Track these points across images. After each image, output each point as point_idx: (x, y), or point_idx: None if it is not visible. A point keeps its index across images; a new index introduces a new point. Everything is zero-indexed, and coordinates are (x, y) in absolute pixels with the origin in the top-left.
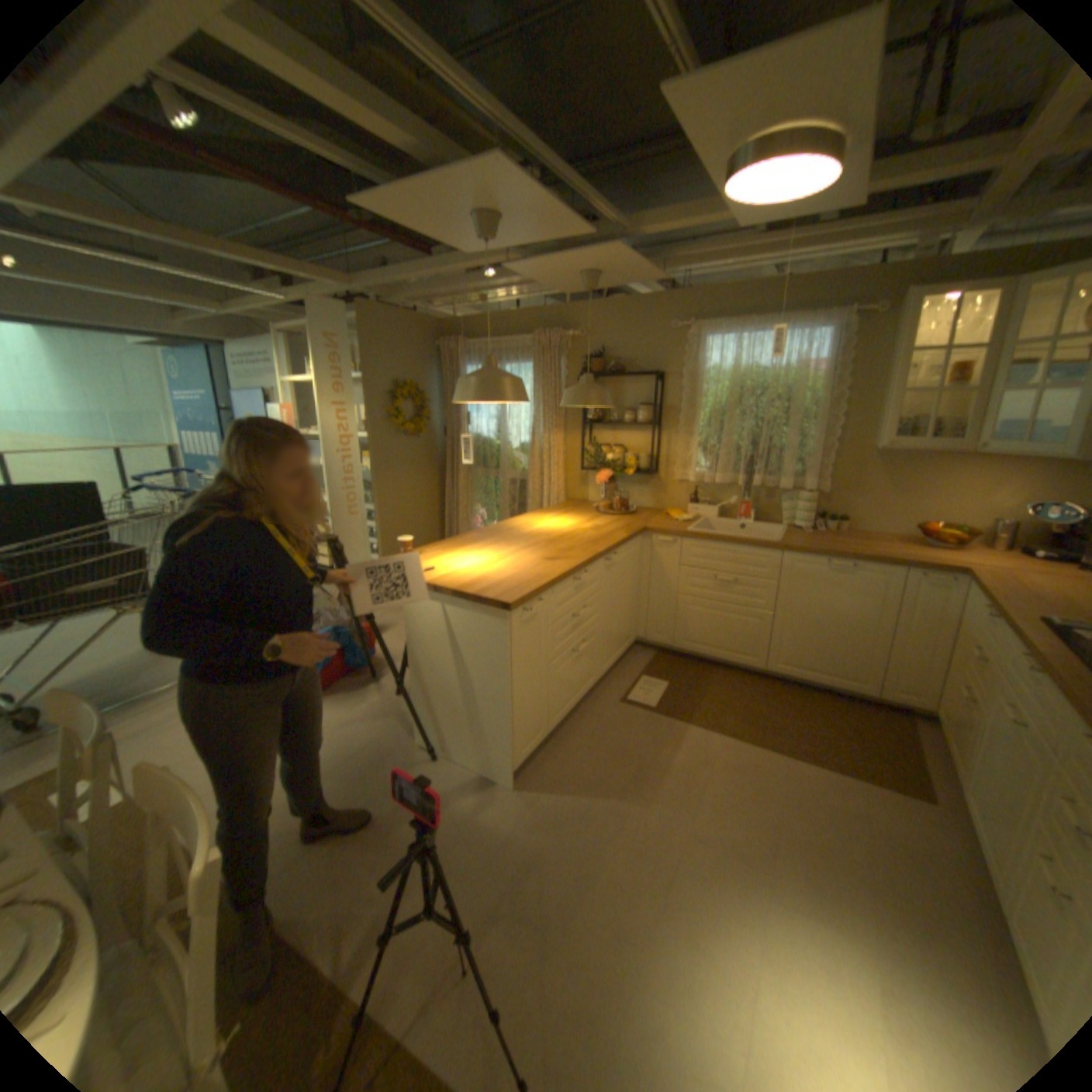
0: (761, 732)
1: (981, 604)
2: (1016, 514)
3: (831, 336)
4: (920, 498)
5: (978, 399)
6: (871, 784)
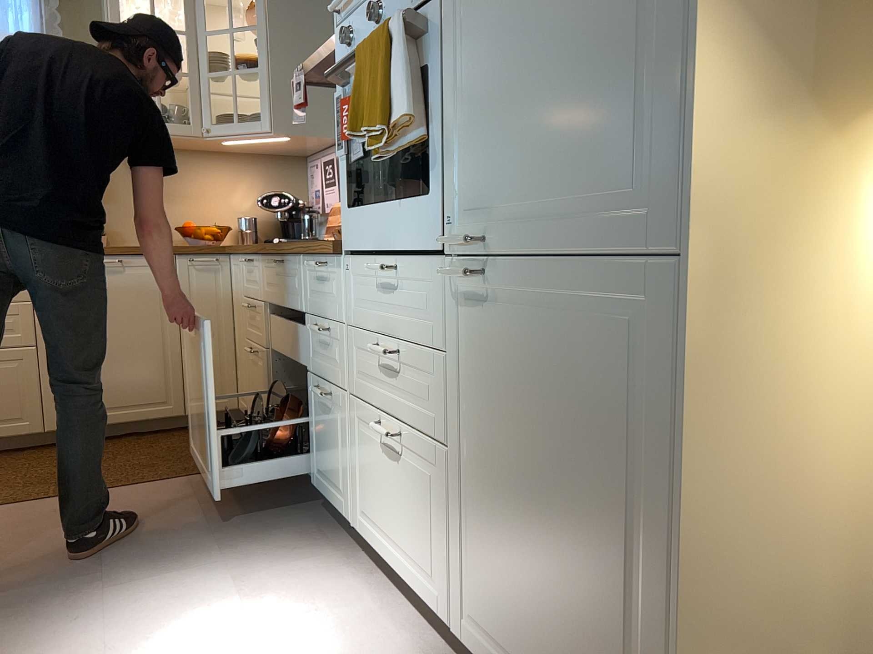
0: (53, 487)
1: (240, 268)
2: (252, 213)
3: (29, 6)
4: (172, 203)
5: (193, 90)
6: (193, 475)
